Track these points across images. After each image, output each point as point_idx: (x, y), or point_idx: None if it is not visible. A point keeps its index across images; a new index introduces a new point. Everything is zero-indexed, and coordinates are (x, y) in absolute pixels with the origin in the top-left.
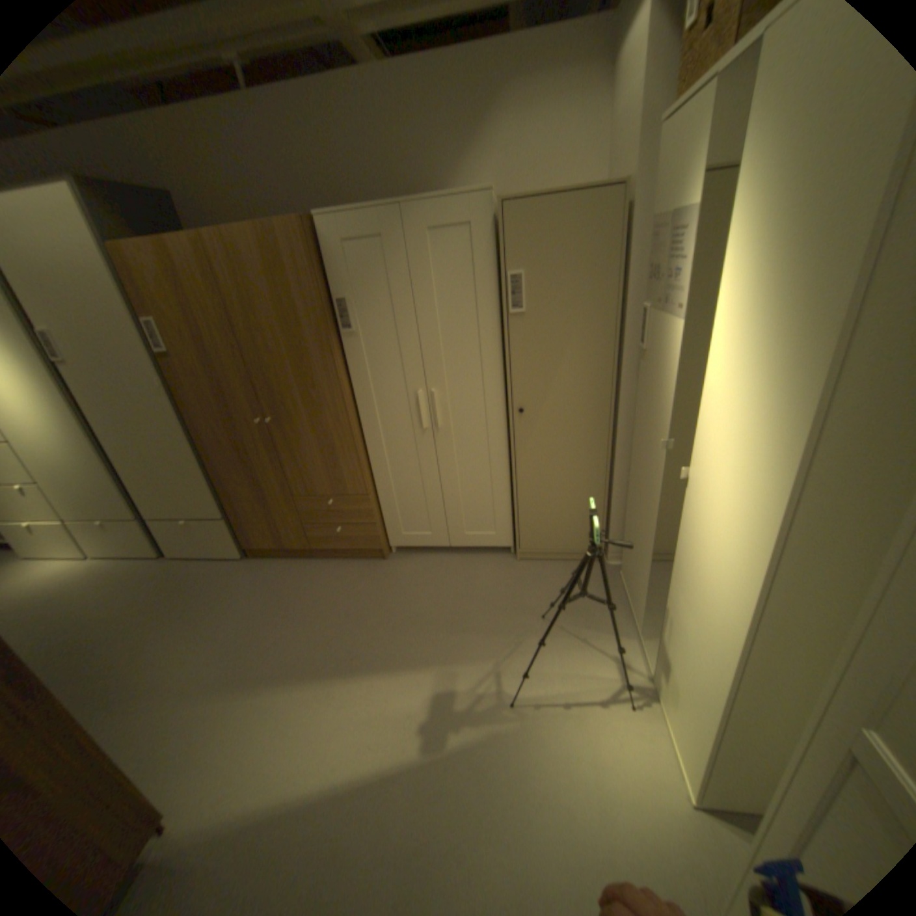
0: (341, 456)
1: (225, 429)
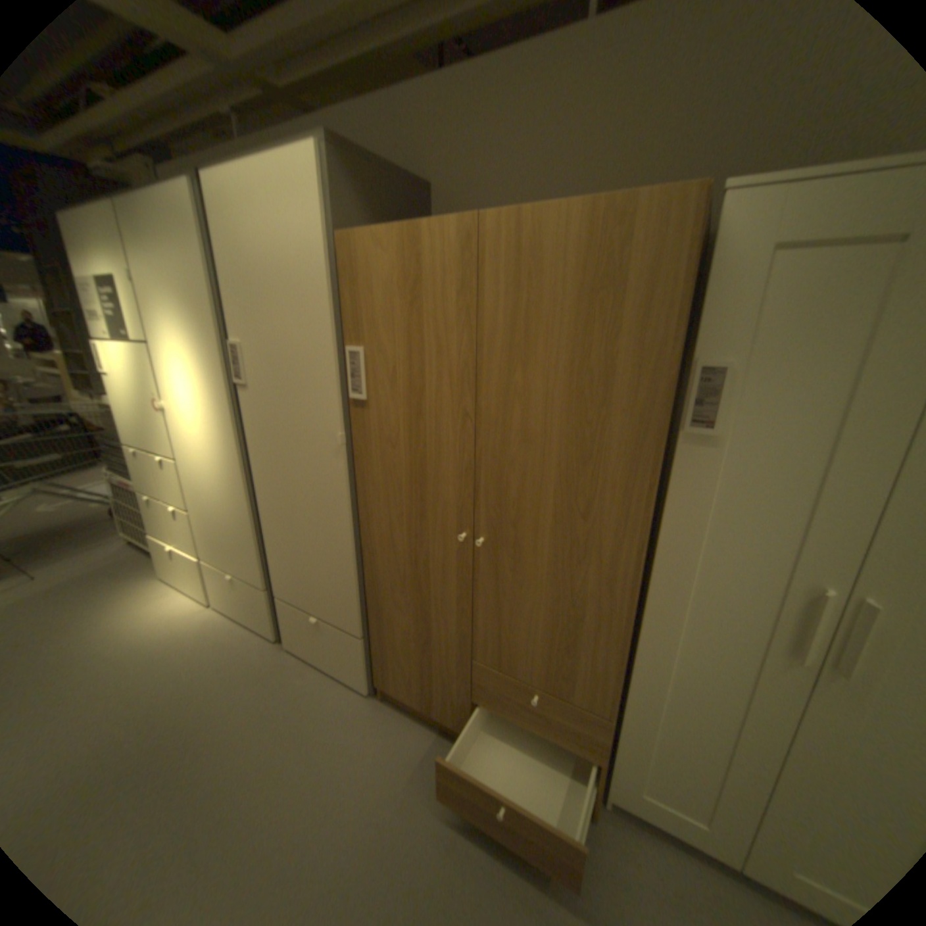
0: (588, 640)
1: (406, 526)
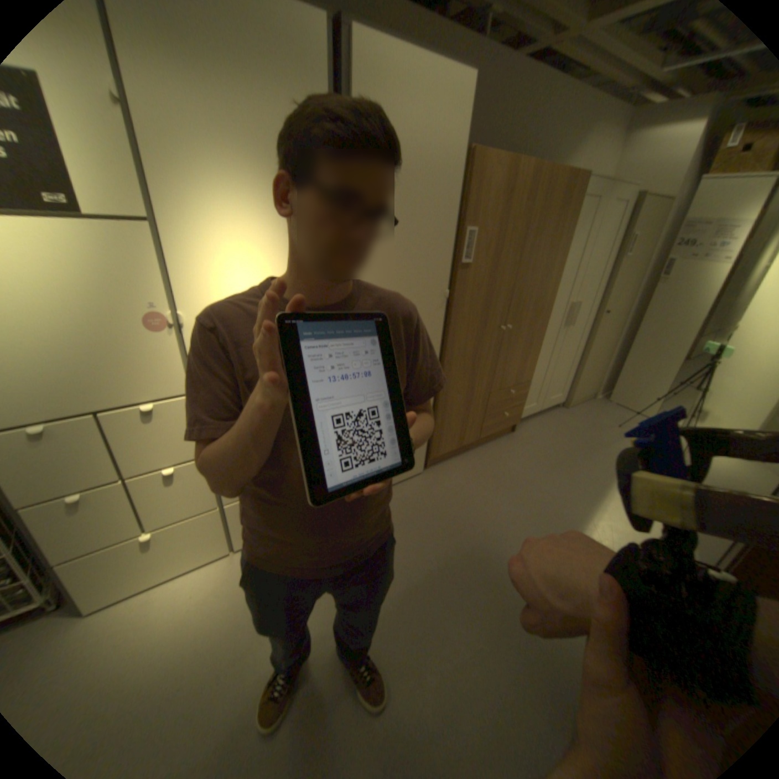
0: (531, 352)
1: (474, 338)
